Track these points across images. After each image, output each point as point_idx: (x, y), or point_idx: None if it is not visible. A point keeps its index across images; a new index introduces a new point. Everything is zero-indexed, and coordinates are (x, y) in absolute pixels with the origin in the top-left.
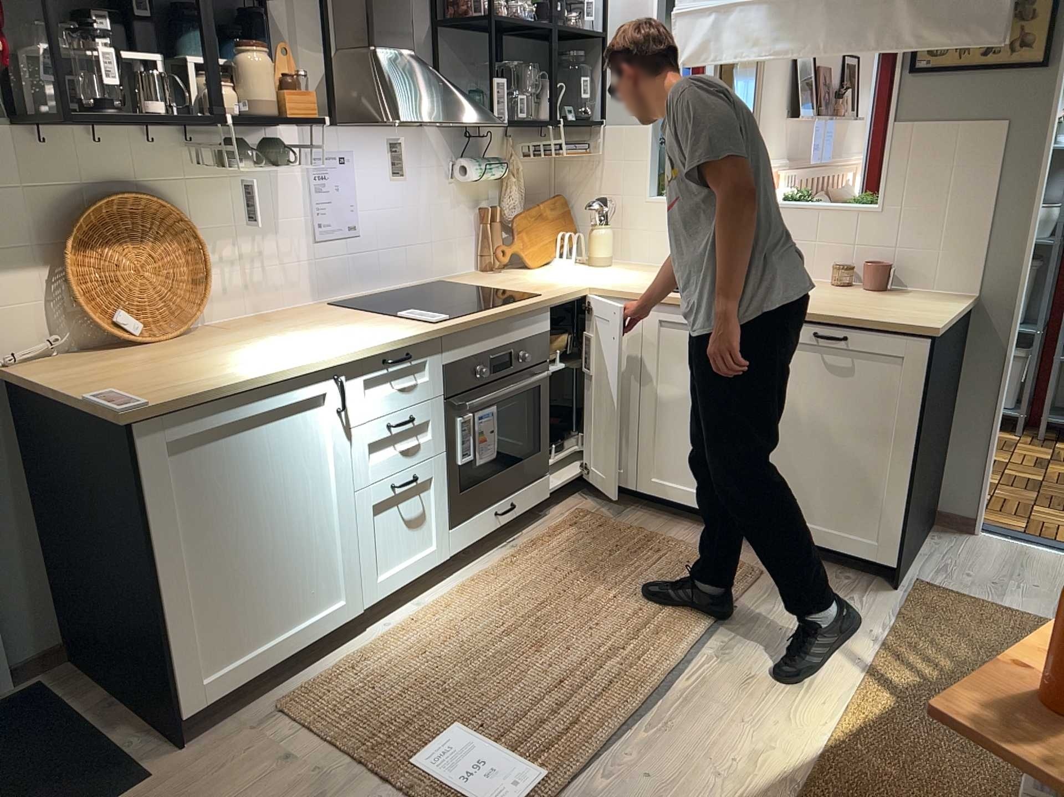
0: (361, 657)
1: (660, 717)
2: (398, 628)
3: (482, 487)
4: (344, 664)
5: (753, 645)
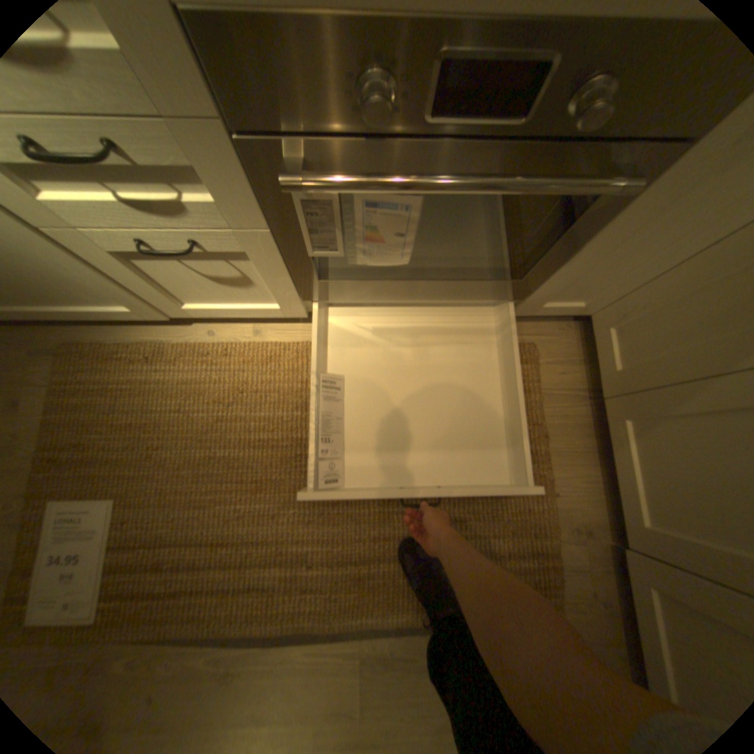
0: (144, 353)
1: (232, 660)
2: (205, 345)
3: (372, 280)
4: (129, 348)
5: (407, 684)
